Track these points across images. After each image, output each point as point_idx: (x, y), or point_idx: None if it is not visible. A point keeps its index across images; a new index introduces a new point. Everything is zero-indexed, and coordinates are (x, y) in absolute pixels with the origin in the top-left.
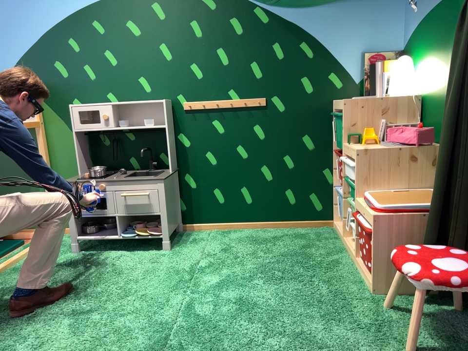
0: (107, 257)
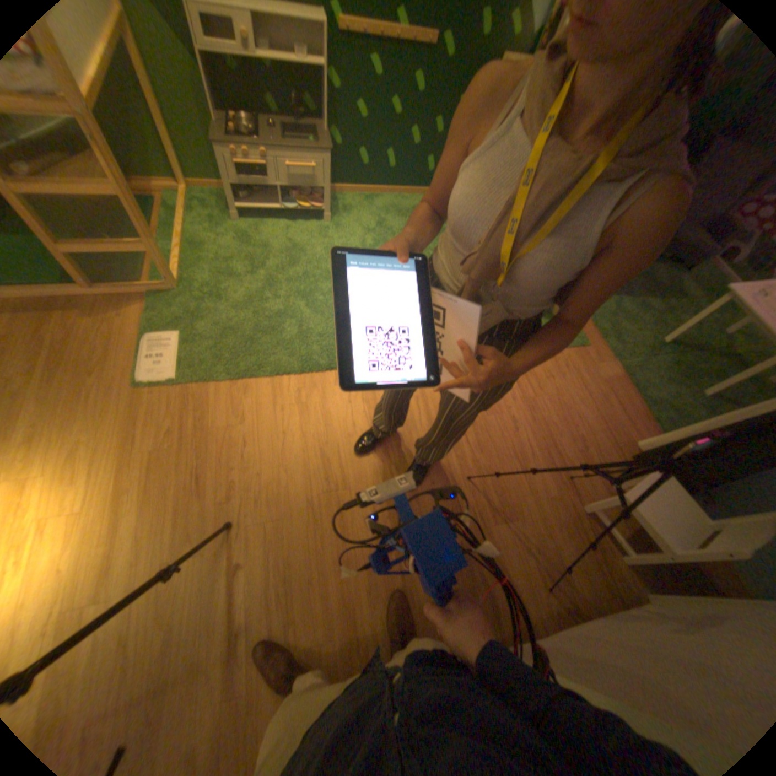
0: (272, 229)
